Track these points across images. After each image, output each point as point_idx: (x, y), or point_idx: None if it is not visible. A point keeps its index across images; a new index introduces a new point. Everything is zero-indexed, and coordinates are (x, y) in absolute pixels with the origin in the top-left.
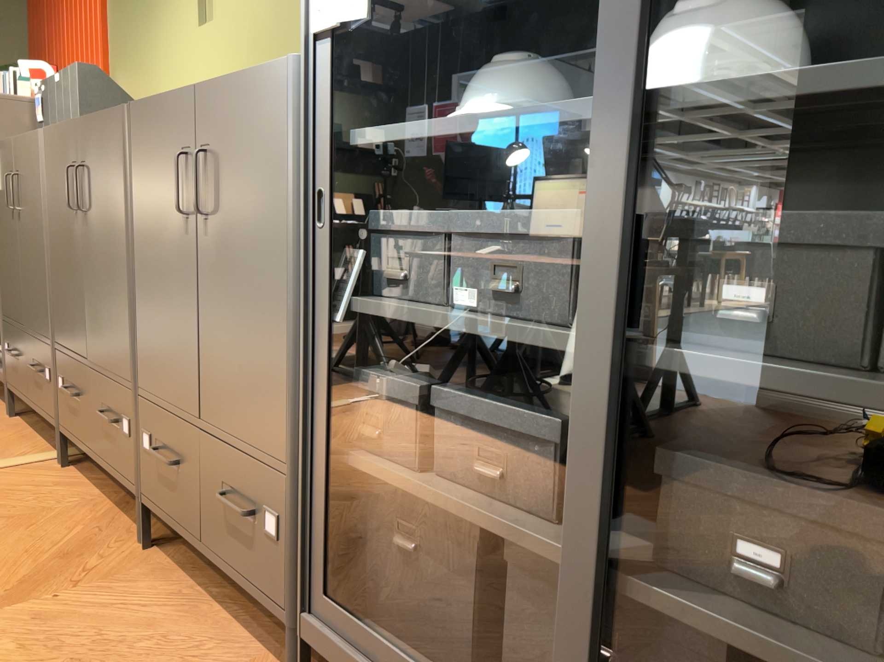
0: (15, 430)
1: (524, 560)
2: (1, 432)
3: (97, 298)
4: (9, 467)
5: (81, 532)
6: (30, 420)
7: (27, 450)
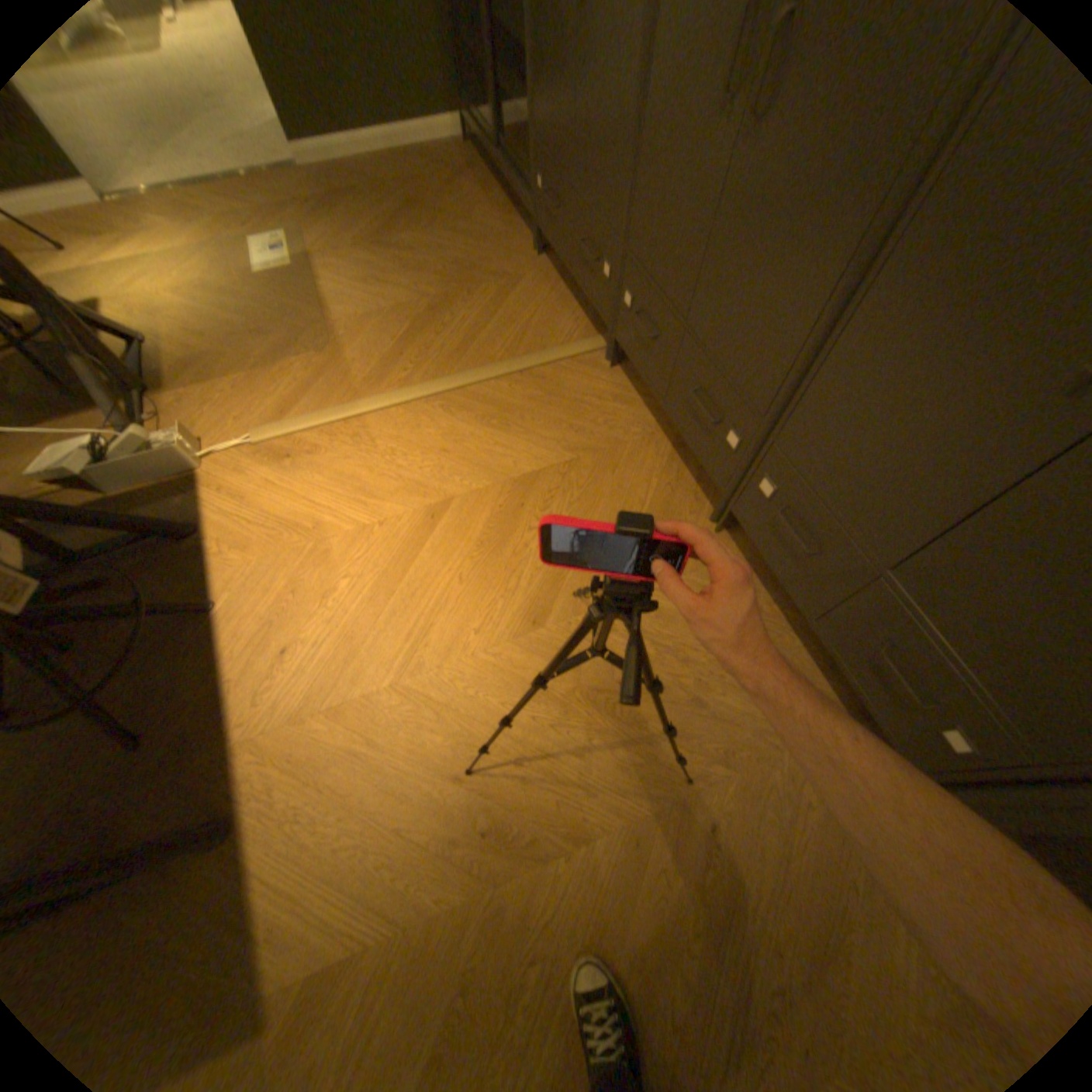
0: (551, 284)
1: None
2: (540, 285)
3: (737, 271)
4: (569, 359)
5: (659, 487)
6: (557, 264)
7: (573, 327)
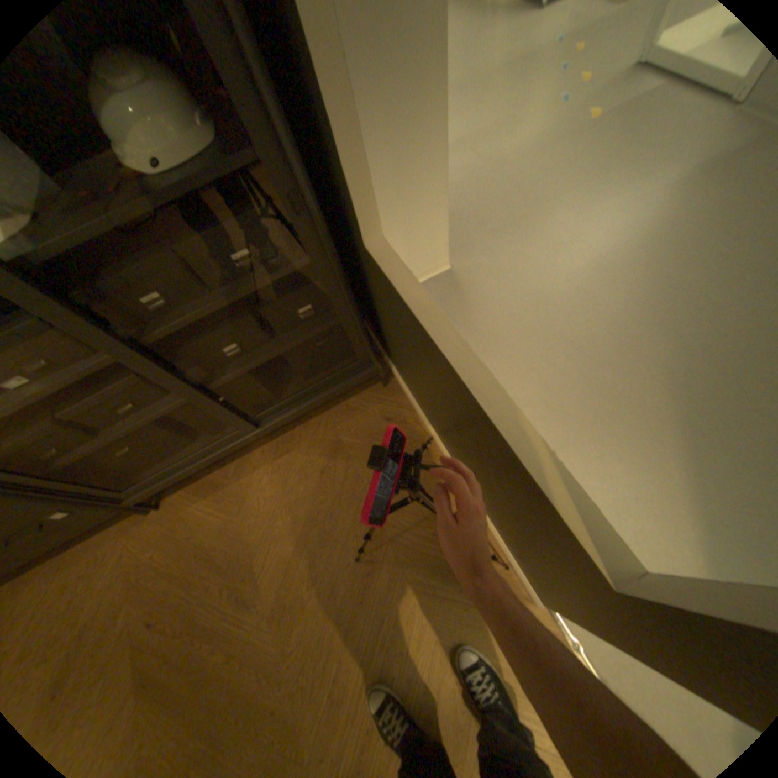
0: None
1: (169, 414)
2: None
3: None
4: None
5: None
6: None
7: None
